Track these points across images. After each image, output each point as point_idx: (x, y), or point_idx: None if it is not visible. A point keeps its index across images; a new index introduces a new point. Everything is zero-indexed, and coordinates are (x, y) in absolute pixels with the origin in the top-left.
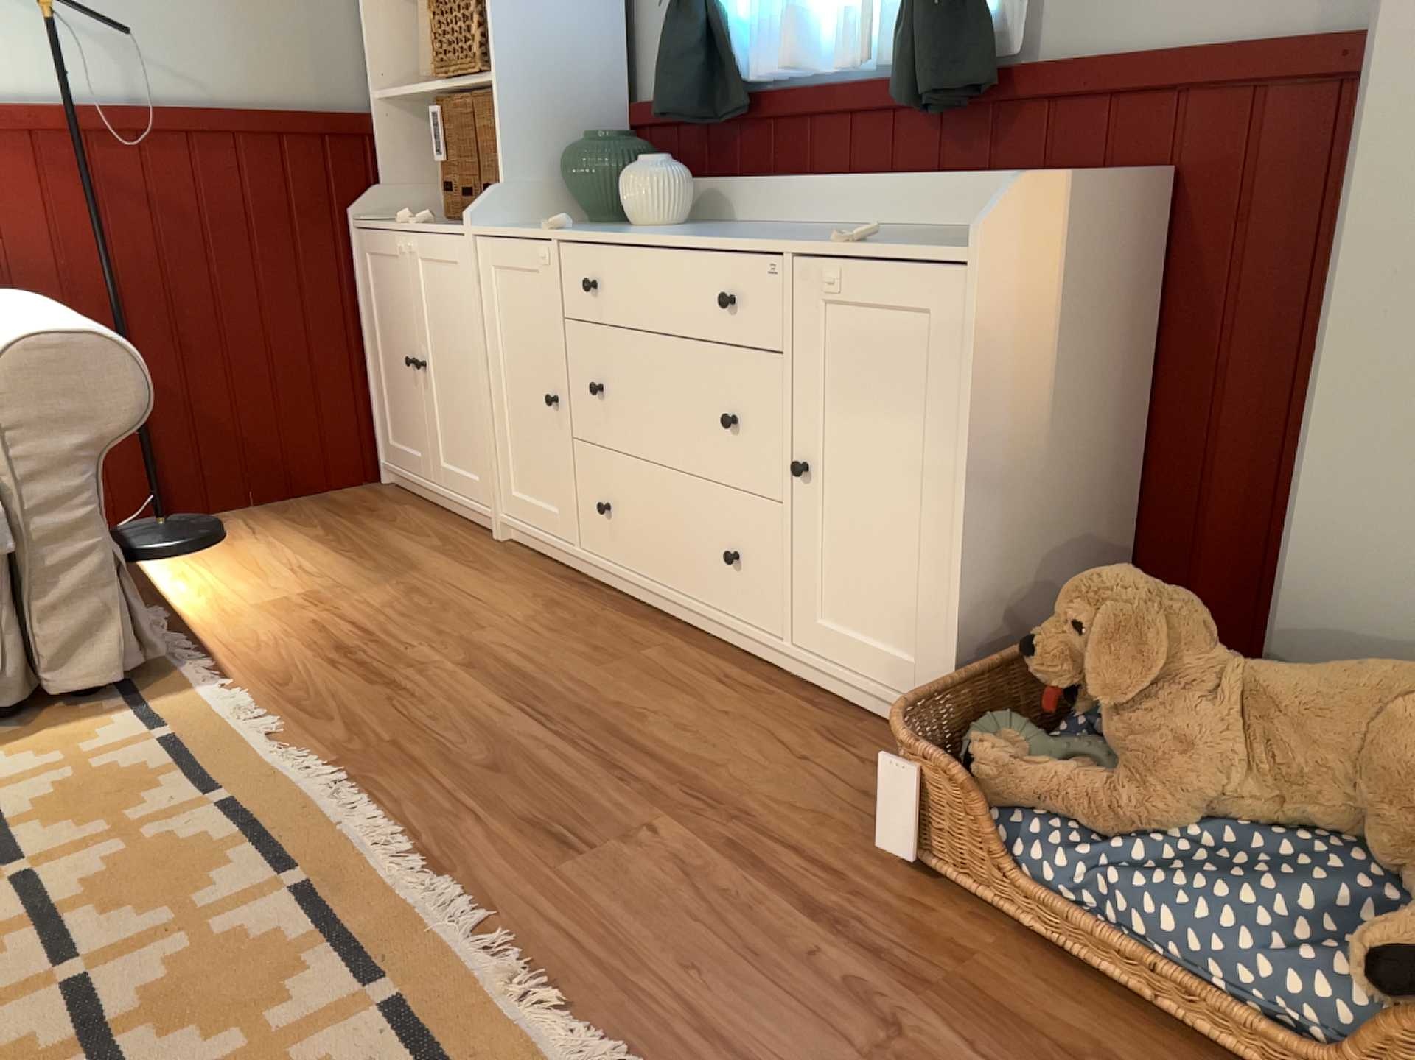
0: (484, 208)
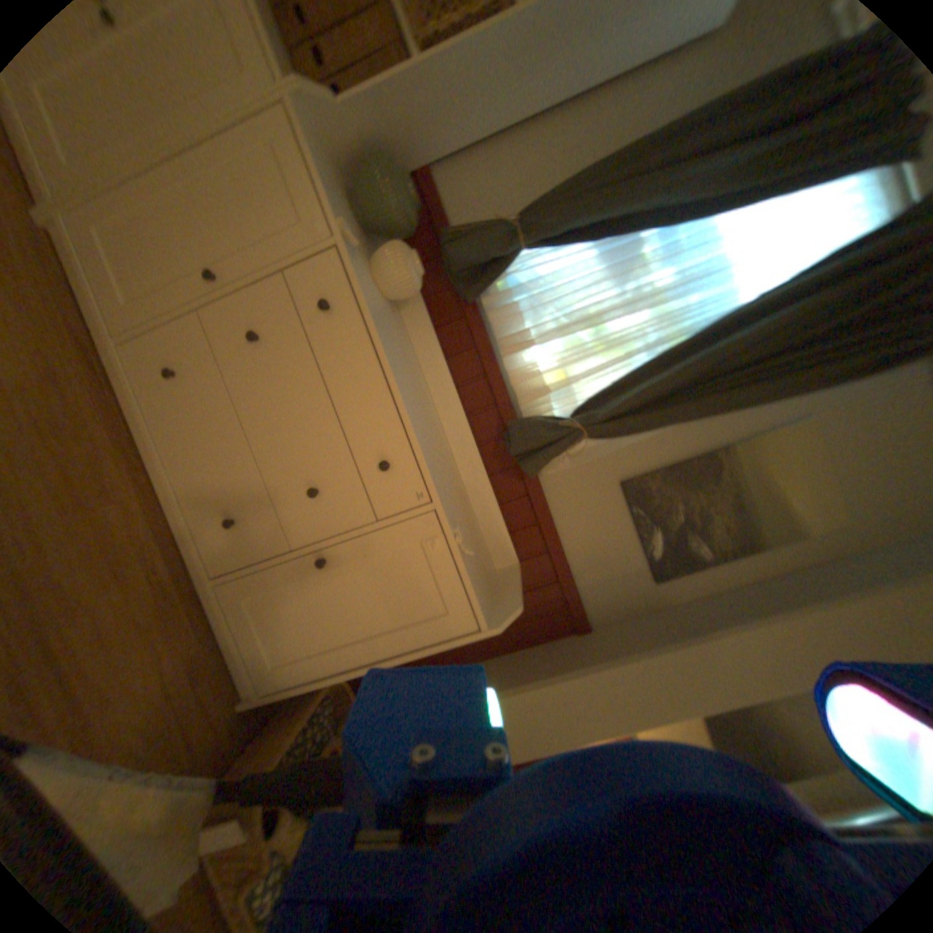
0: (312, 106)
